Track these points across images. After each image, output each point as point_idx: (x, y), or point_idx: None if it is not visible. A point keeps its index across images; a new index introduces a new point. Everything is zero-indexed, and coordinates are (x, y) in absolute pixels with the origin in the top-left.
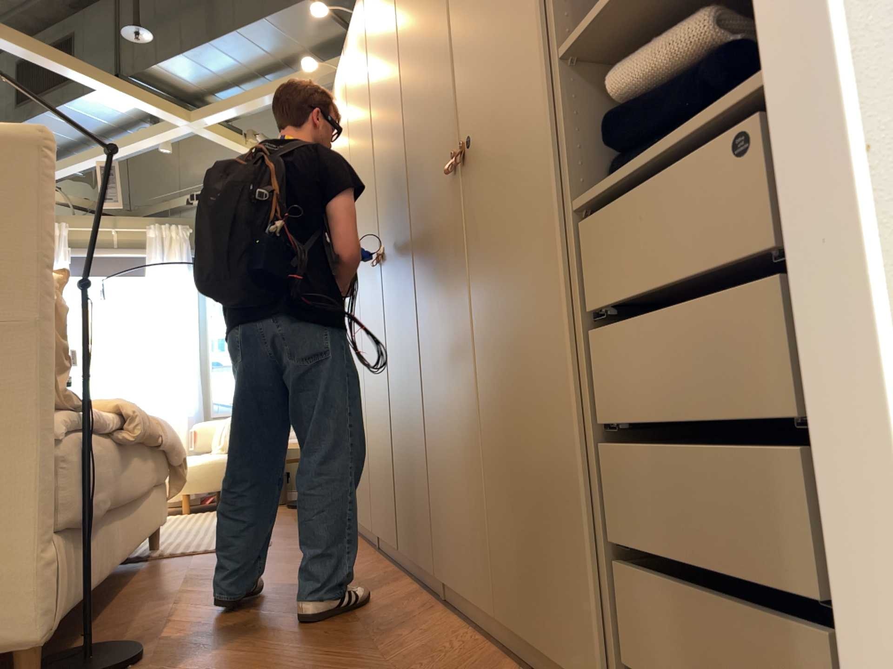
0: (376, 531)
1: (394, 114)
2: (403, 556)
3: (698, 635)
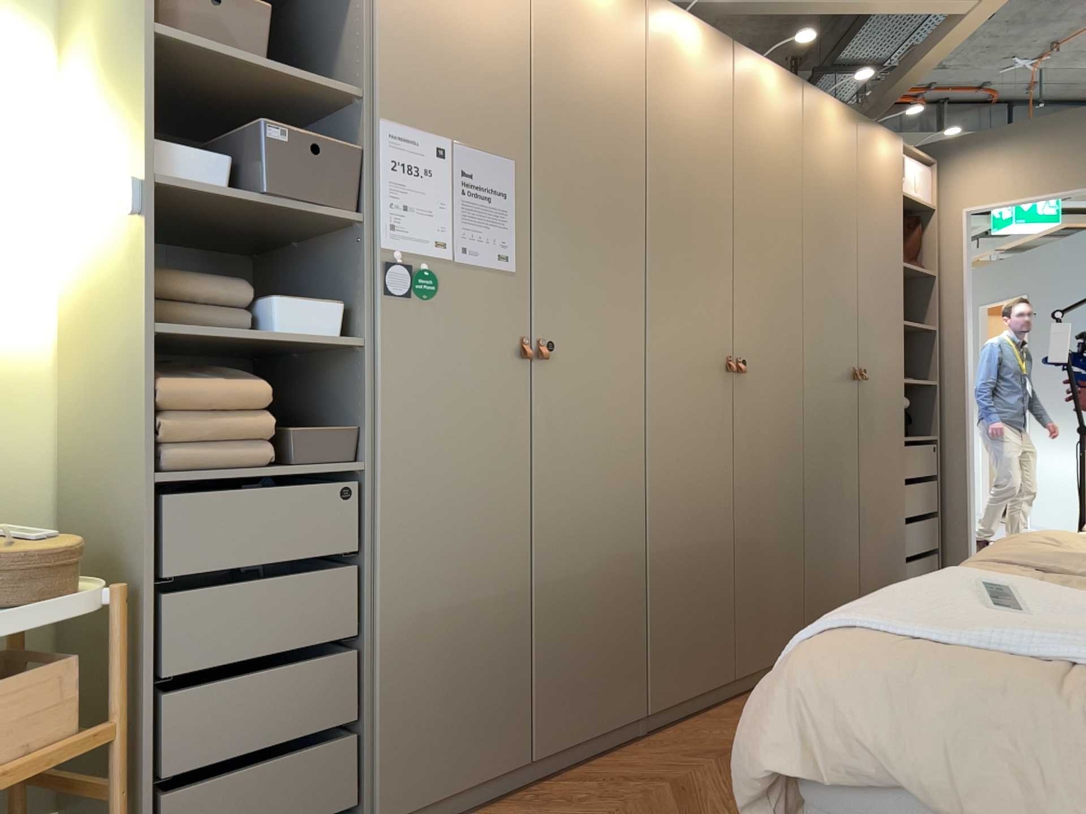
0: (652, 709)
1: (781, 256)
2: (727, 685)
3: (917, 570)
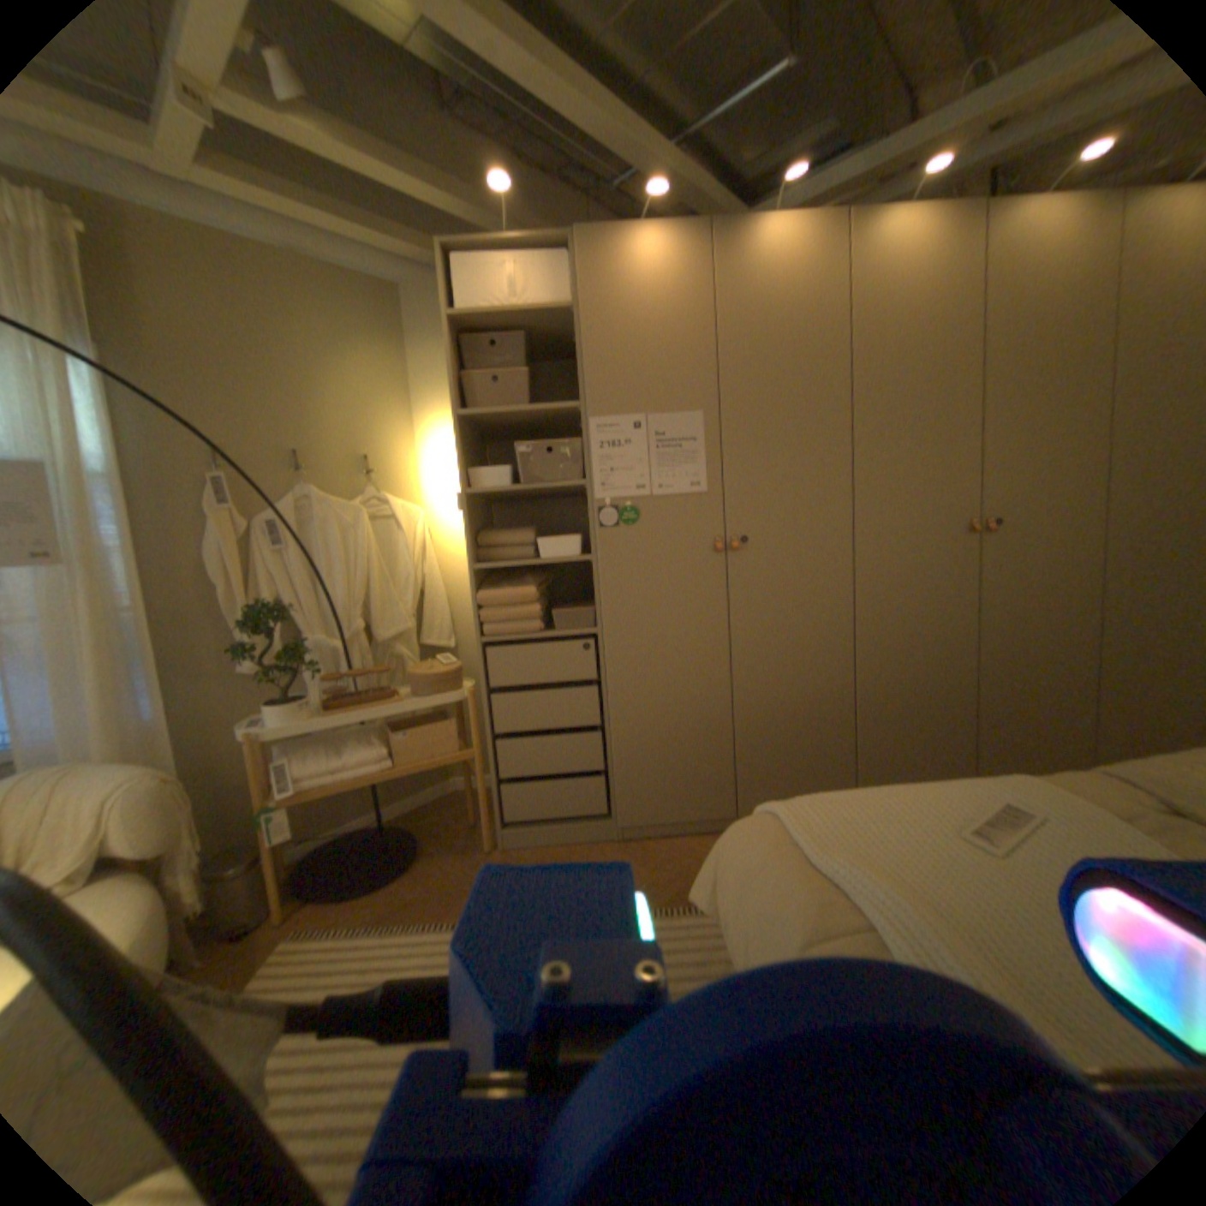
0: None
1: (1064, 405)
2: None
3: None
